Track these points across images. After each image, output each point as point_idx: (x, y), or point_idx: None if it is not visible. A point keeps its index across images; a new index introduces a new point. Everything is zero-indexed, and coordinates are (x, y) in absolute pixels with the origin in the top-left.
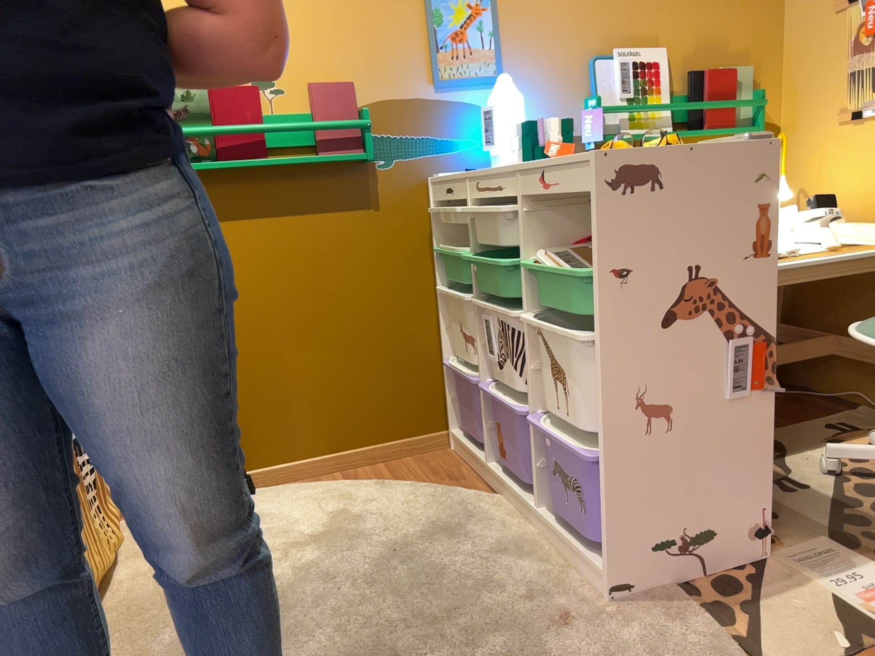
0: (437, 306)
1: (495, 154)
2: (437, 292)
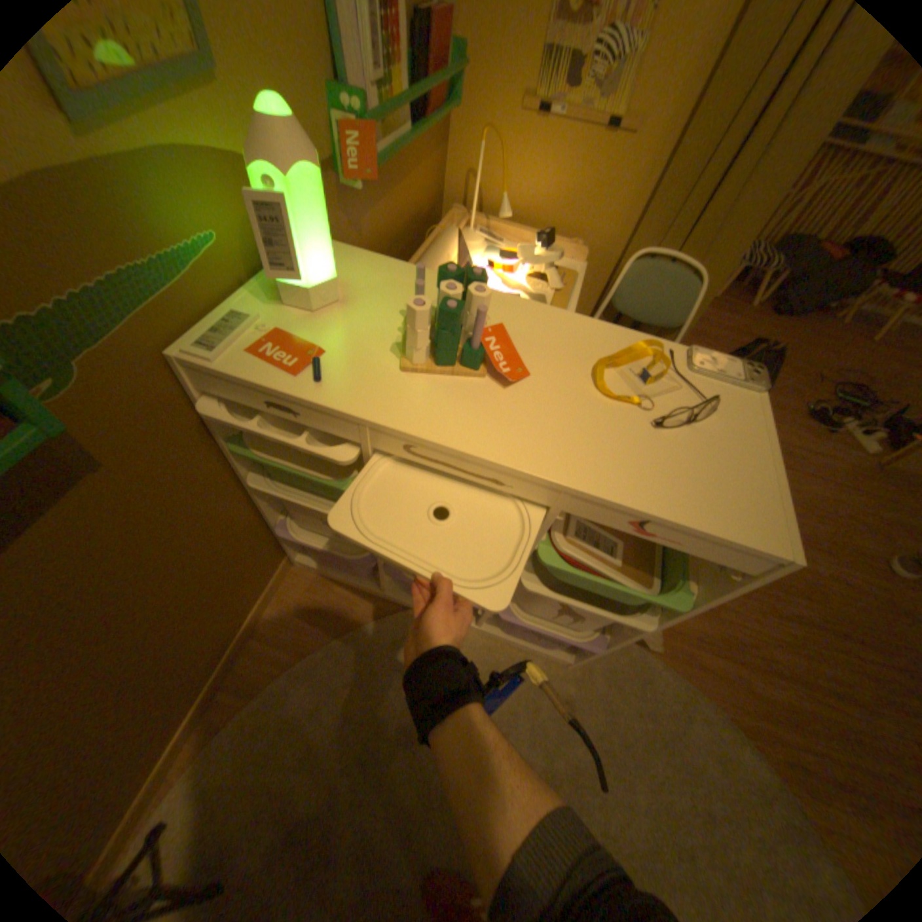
0: (245, 490)
1: (293, 281)
2: (238, 479)
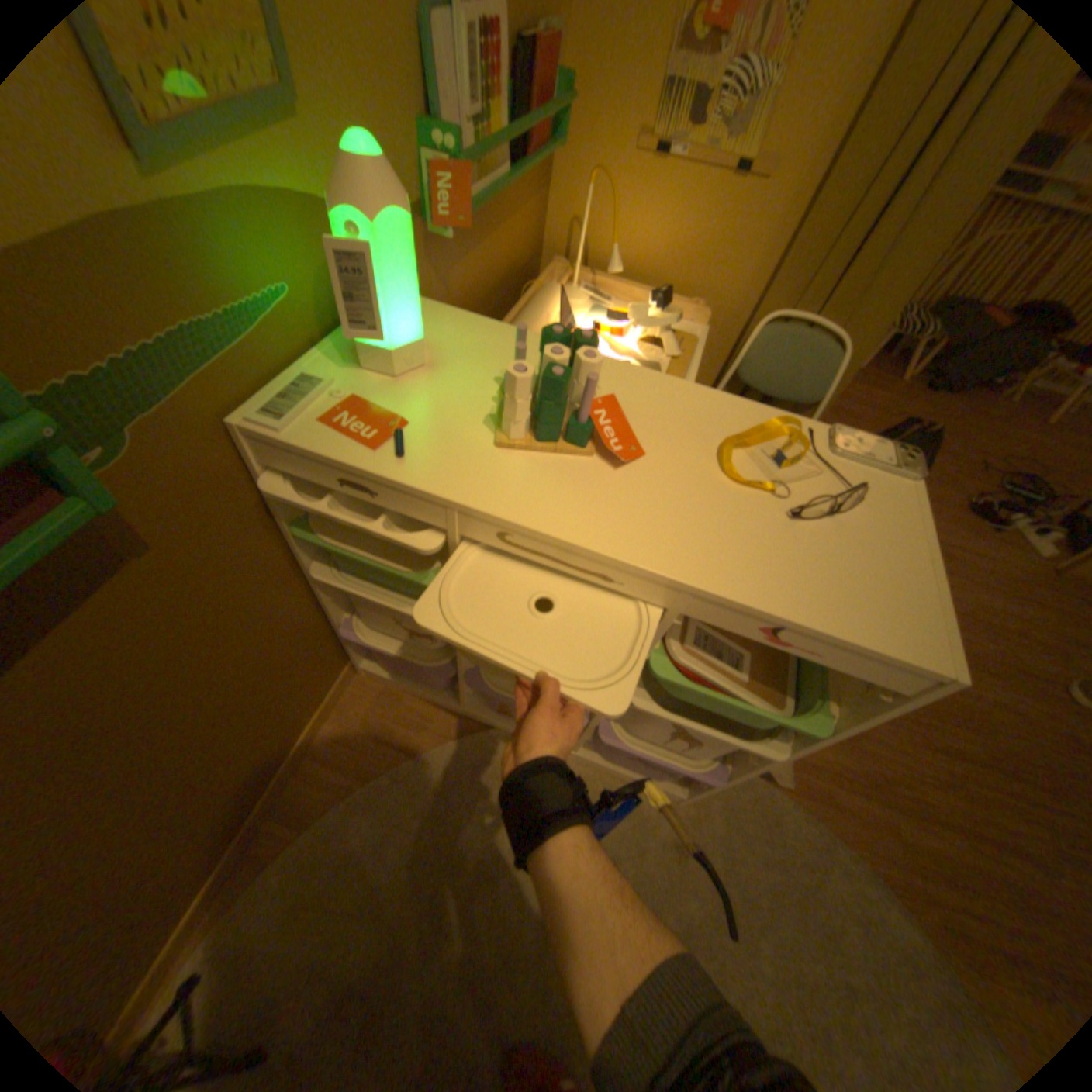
0: (307, 582)
1: (374, 341)
2: (300, 569)
